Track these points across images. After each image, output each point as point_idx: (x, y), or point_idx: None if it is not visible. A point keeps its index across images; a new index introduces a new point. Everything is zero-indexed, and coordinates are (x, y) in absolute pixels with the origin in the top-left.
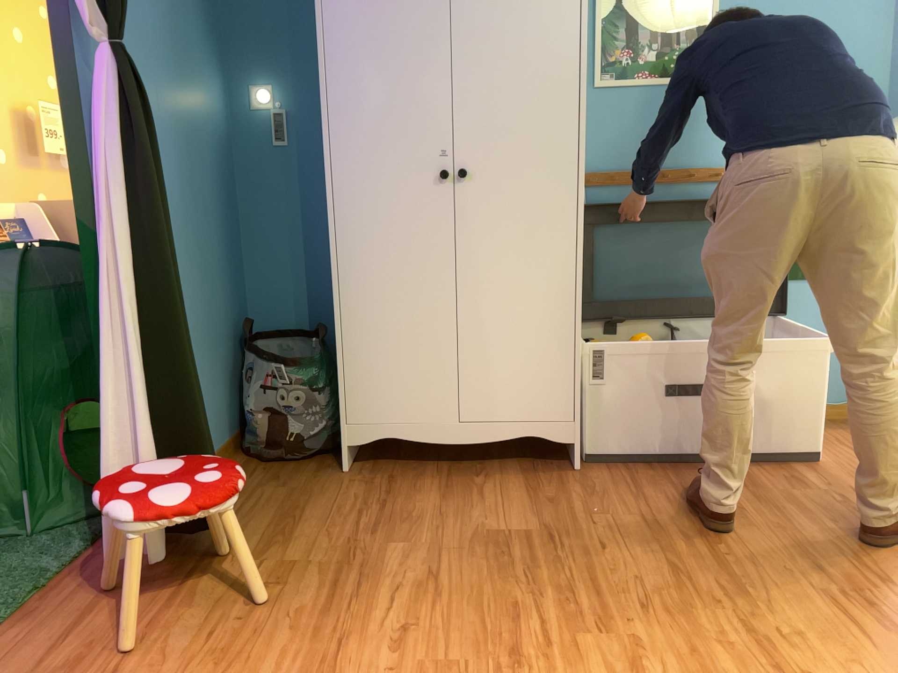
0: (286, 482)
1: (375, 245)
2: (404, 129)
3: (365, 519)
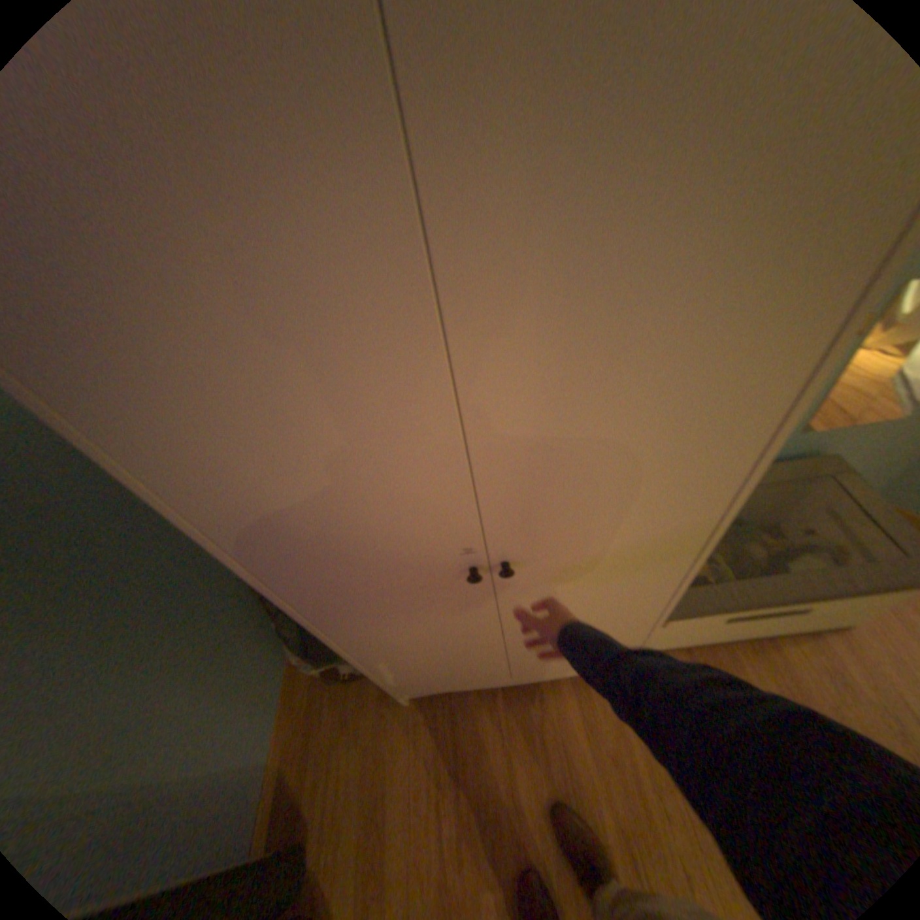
0: (355, 736)
1: (384, 624)
2: (384, 534)
3: (446, 827)
